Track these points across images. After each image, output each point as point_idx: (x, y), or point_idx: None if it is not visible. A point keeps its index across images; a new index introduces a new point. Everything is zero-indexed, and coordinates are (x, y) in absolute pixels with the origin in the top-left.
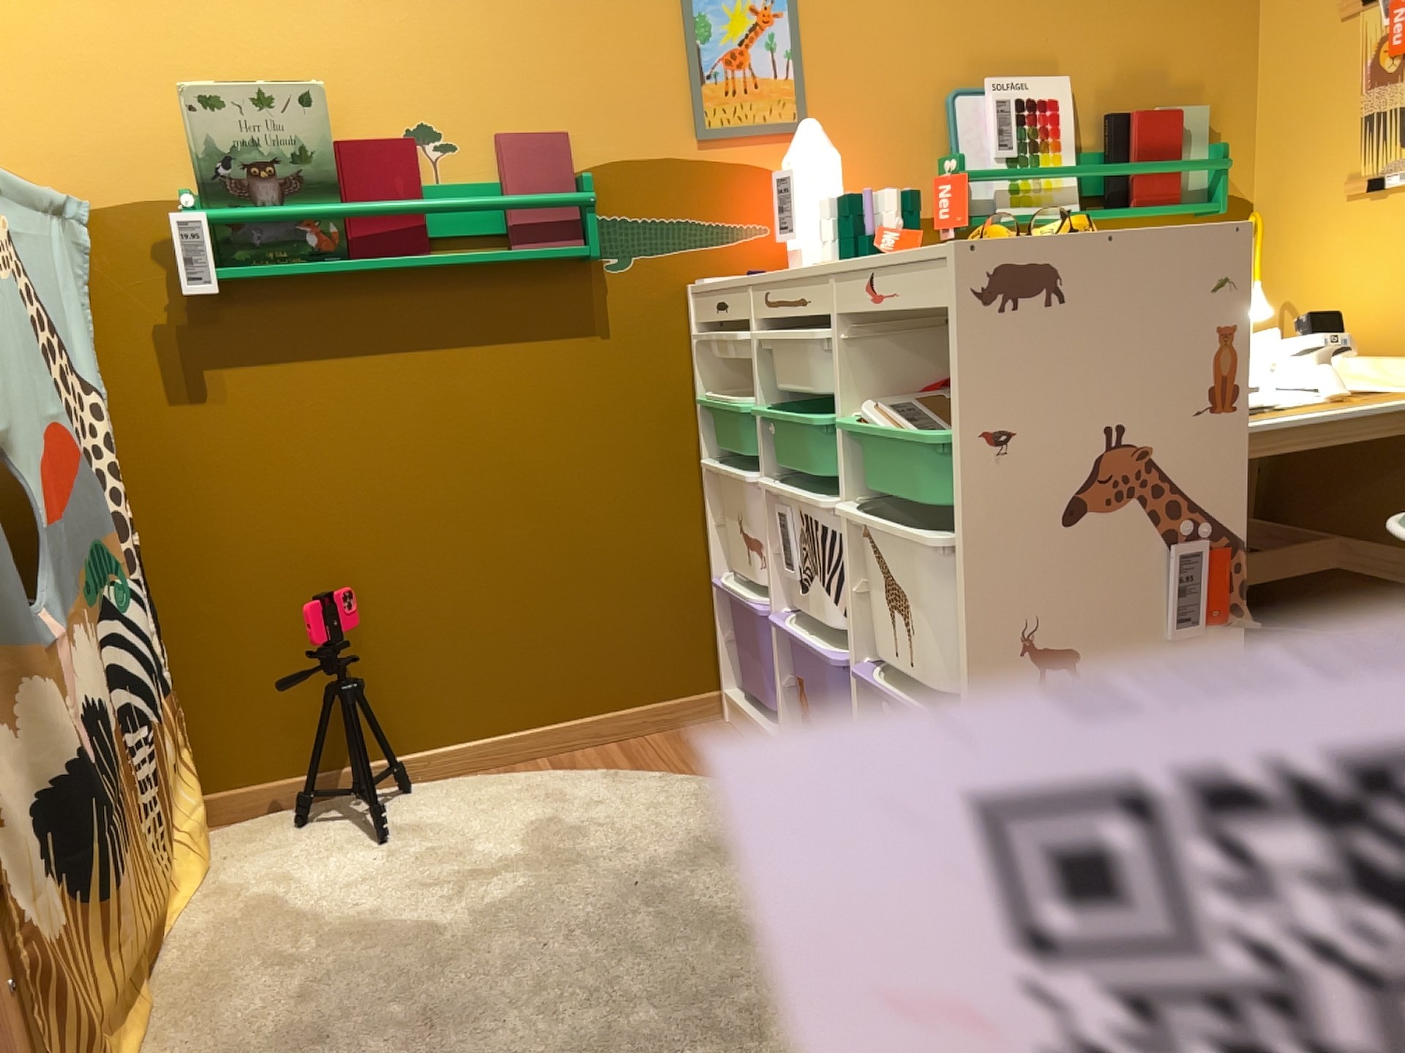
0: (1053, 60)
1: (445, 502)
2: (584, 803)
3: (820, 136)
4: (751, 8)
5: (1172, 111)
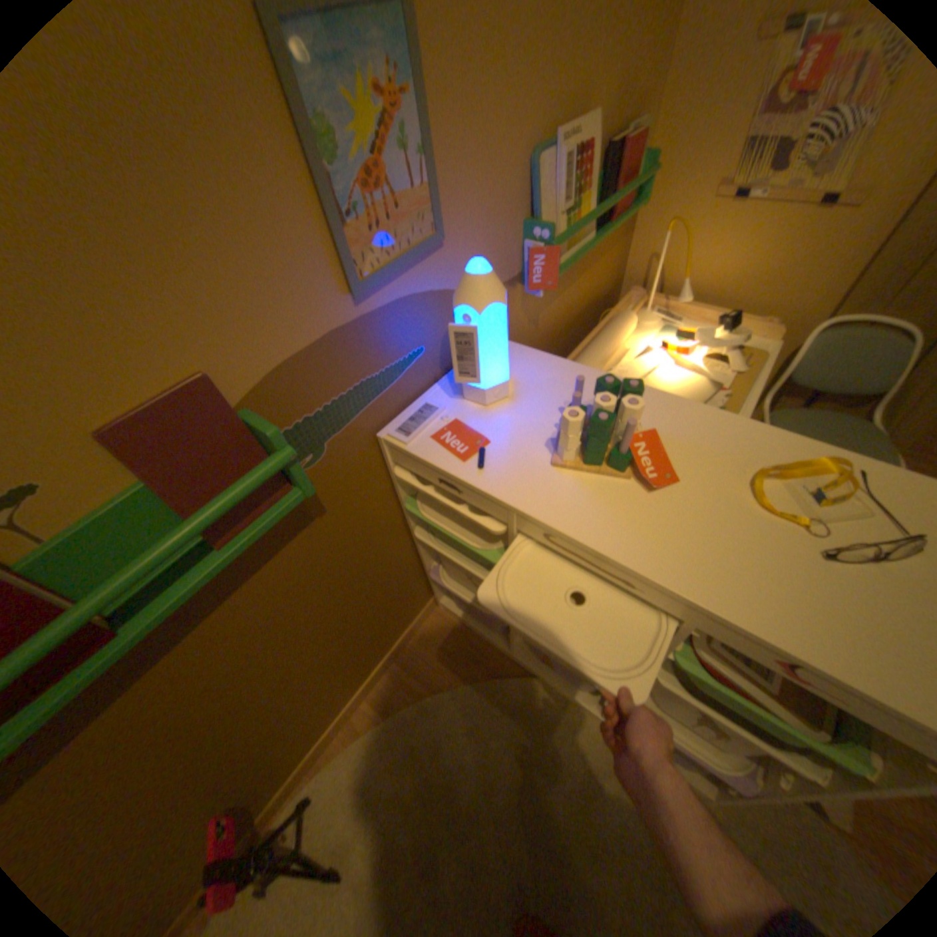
0: (592, 86)
1: (246, 699)
2: (429, 751)
3: (497, 283)
4: (375, 81)
5: (642, 125)
